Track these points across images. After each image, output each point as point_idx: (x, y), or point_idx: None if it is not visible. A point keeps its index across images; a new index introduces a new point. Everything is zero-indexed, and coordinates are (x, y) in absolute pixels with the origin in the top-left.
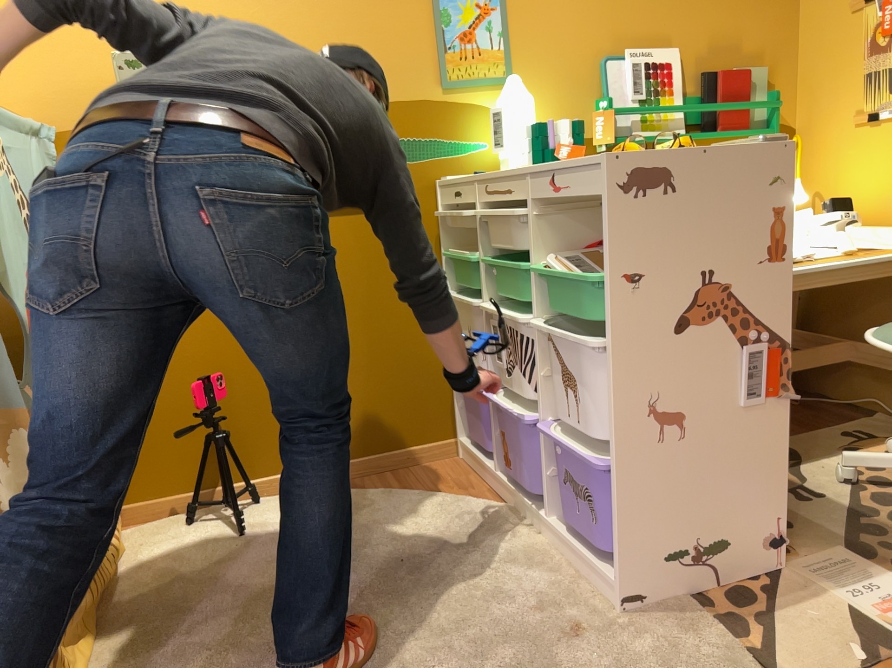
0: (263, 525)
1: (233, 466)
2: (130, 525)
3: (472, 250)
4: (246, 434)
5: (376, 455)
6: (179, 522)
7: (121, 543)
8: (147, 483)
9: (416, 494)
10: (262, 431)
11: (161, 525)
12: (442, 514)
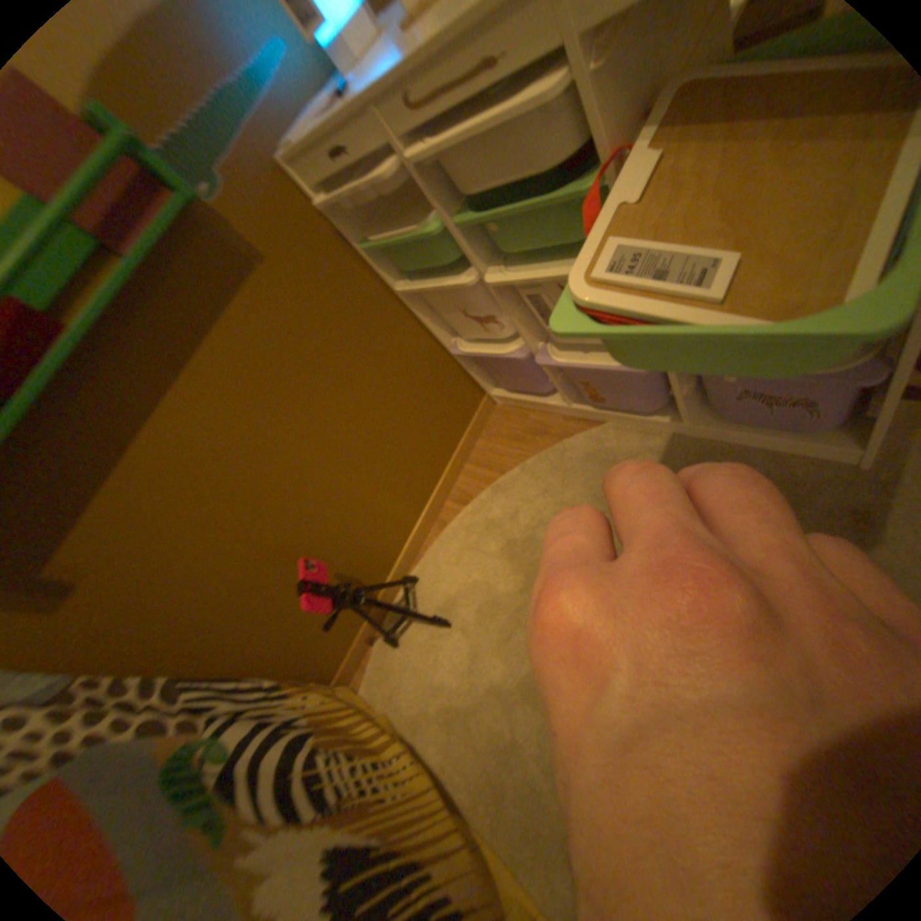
0: (453, 602)
1: (374, 580)
2: (355, 682)
3: (396, 221)
4: (360, 557)
5: (450, 464)
6: (388, 652)
7: (377, 713)
8: (334, 655)
9: (522, 472)
10: (368, 542)
11: (379, 666)
12: (569, 476)
